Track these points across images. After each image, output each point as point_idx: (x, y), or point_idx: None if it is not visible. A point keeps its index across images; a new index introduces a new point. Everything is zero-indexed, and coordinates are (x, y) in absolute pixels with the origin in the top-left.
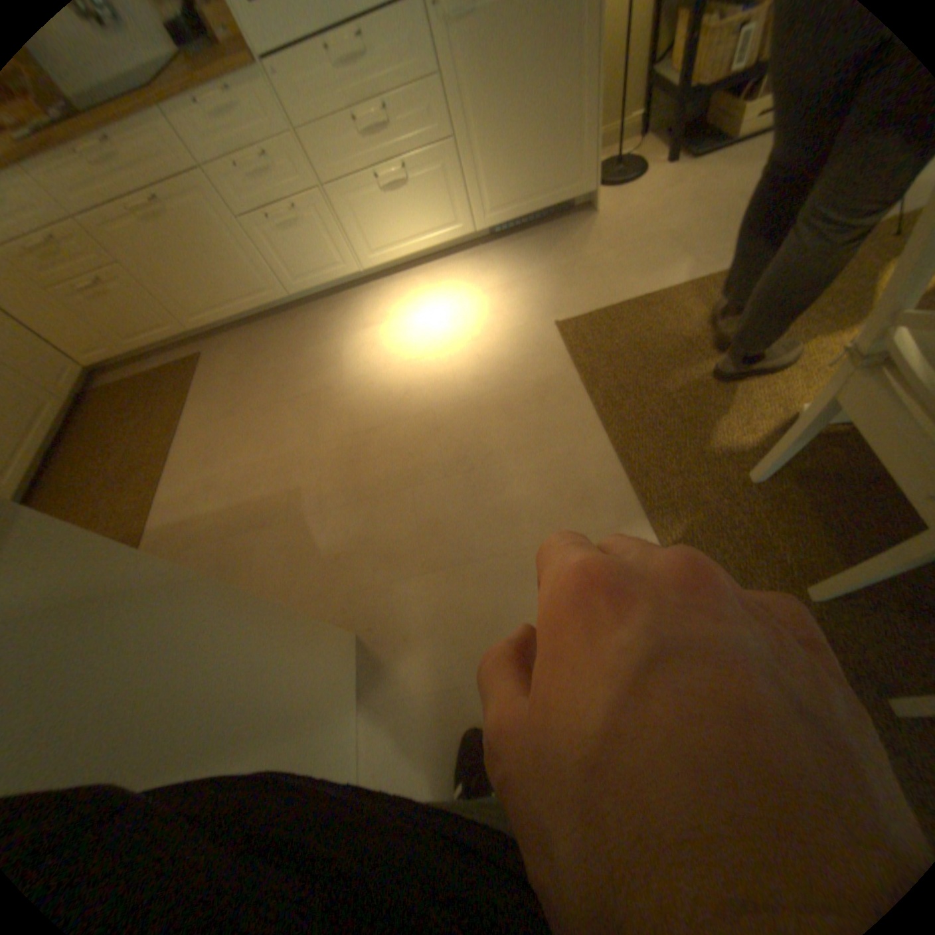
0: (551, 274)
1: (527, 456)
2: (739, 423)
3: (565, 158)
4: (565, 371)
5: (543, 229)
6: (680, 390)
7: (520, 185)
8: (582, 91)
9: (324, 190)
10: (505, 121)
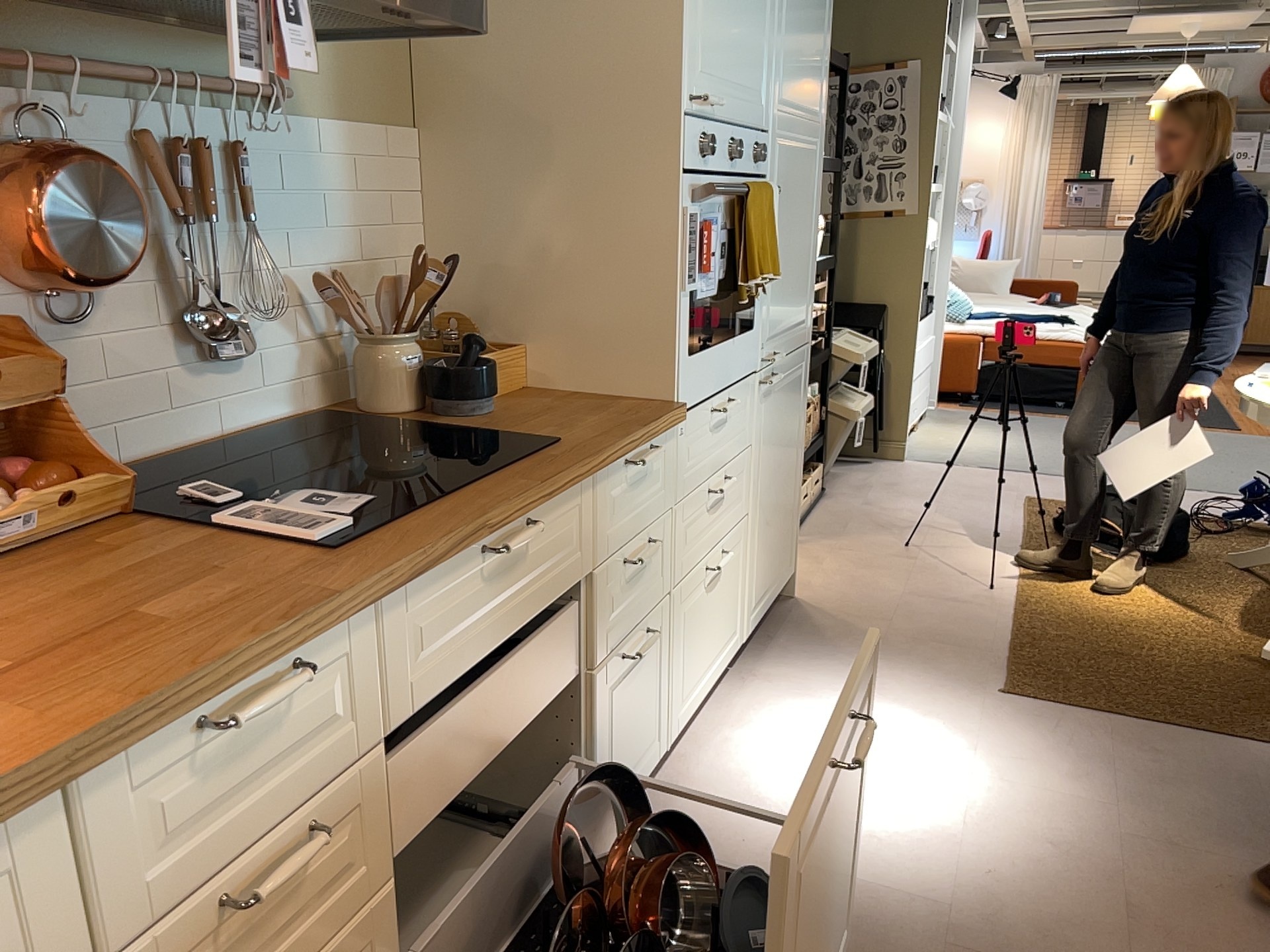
0: (889, 660)
1: (1263, 799)
2: (1261, 684)
3: (788, 538)
4: (1108, 722)
5: (774, 629)
6: (1193, 686)
7: (770, 572)
8: (797, 471)
9: (673, 599)
10: (772, 498)
